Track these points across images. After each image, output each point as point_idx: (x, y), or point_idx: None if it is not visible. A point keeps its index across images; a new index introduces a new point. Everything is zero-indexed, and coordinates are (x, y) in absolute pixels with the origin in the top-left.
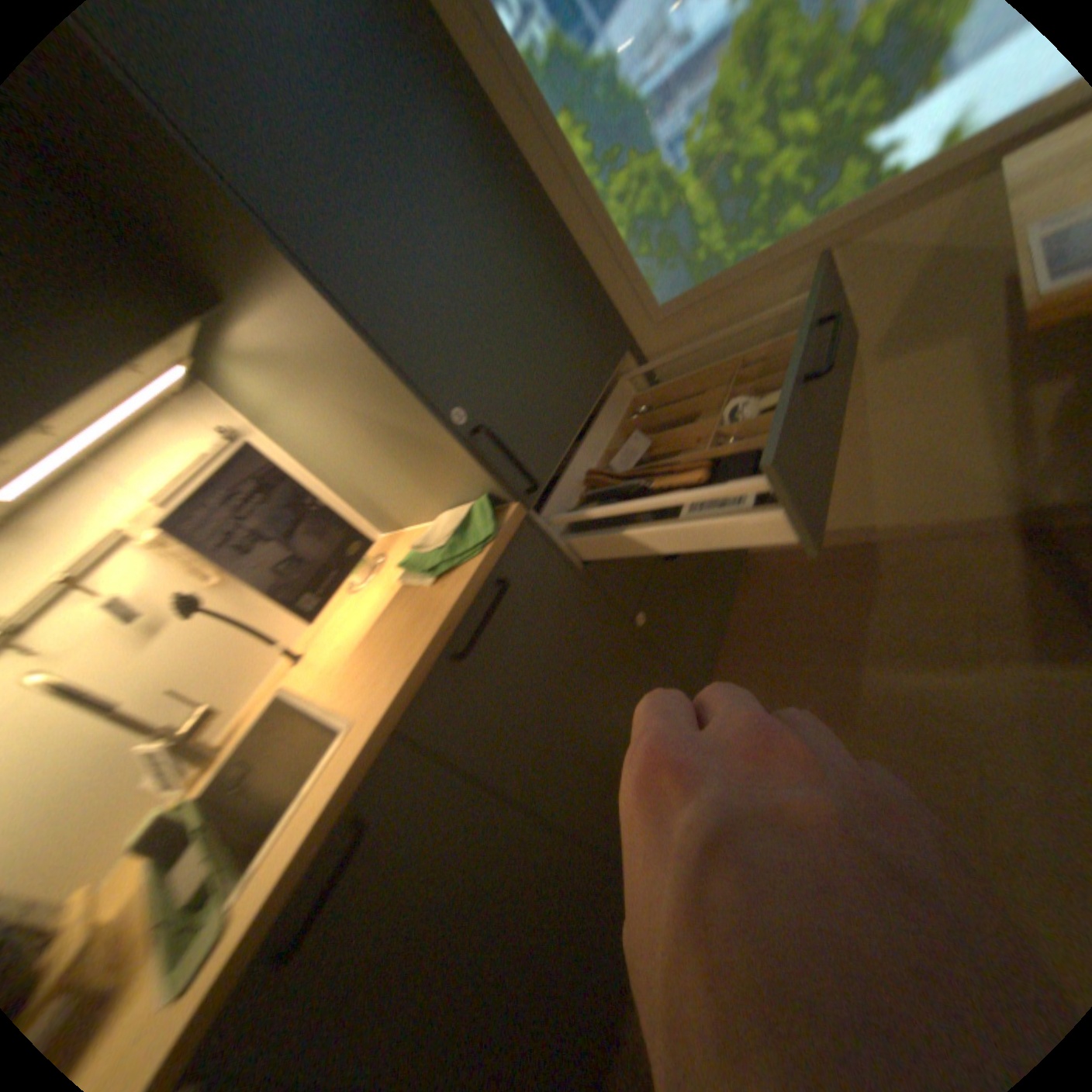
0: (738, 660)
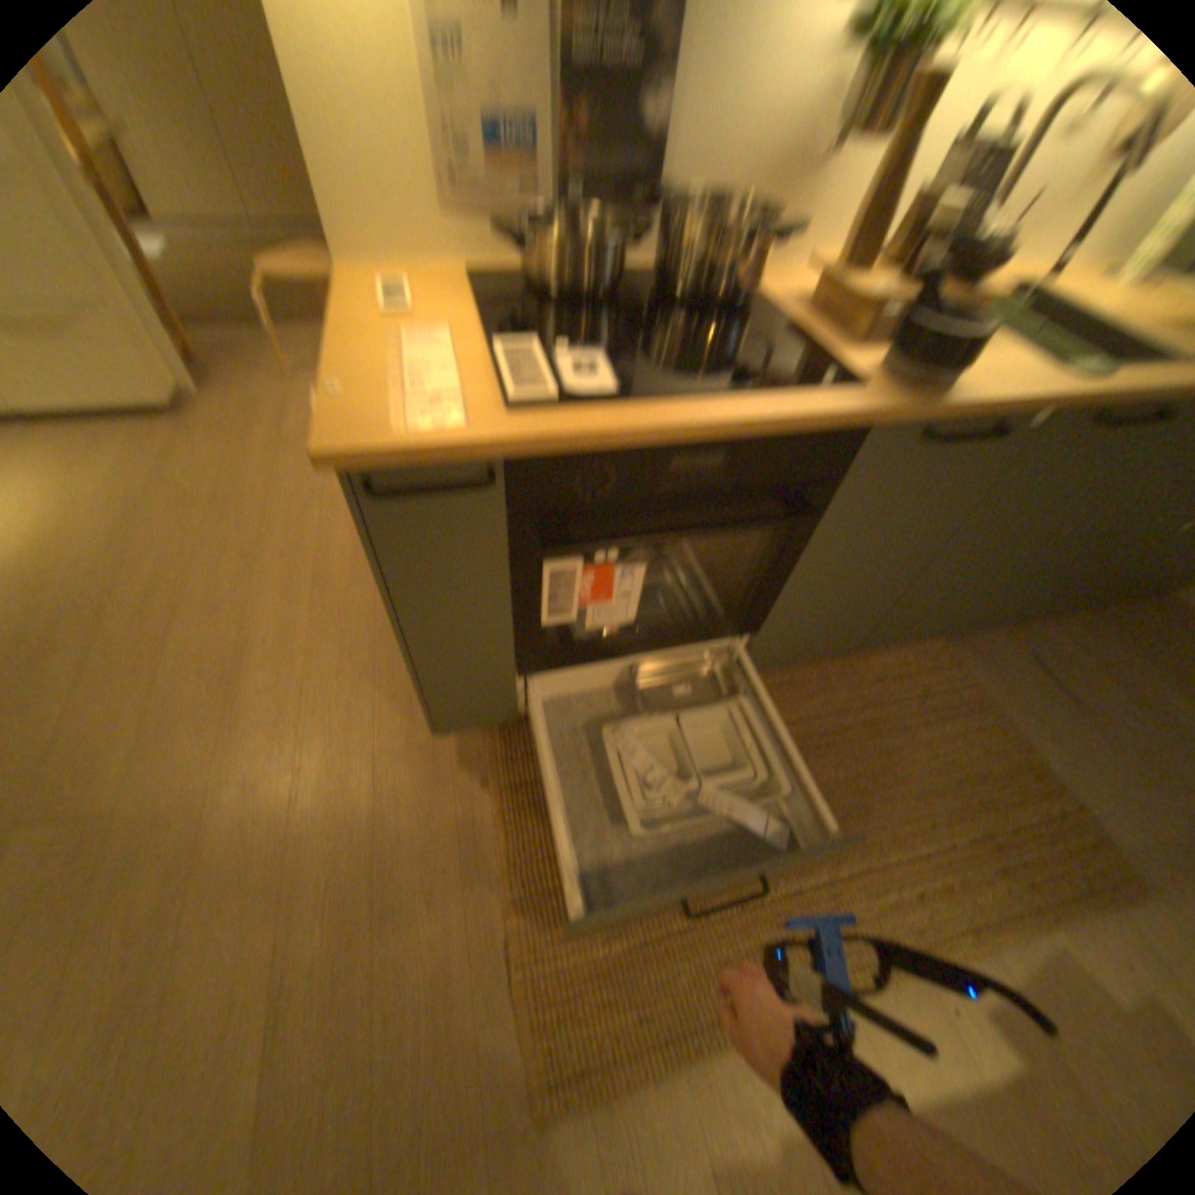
0: (1093, 620)
